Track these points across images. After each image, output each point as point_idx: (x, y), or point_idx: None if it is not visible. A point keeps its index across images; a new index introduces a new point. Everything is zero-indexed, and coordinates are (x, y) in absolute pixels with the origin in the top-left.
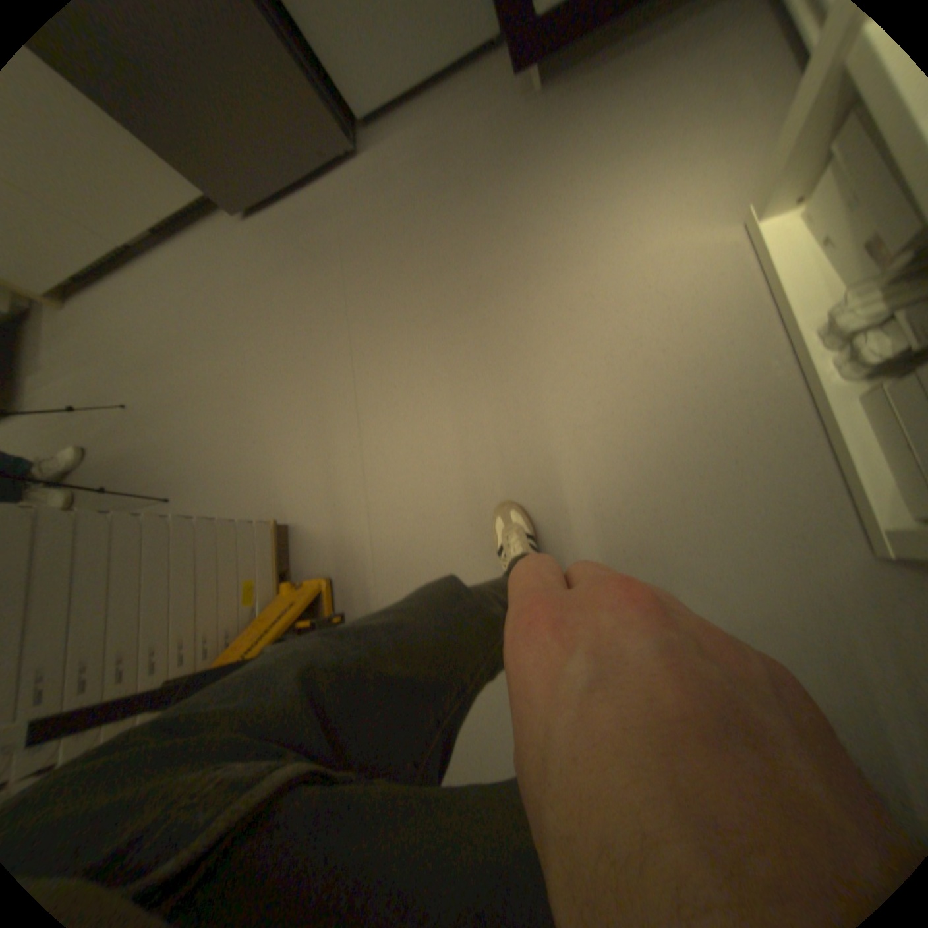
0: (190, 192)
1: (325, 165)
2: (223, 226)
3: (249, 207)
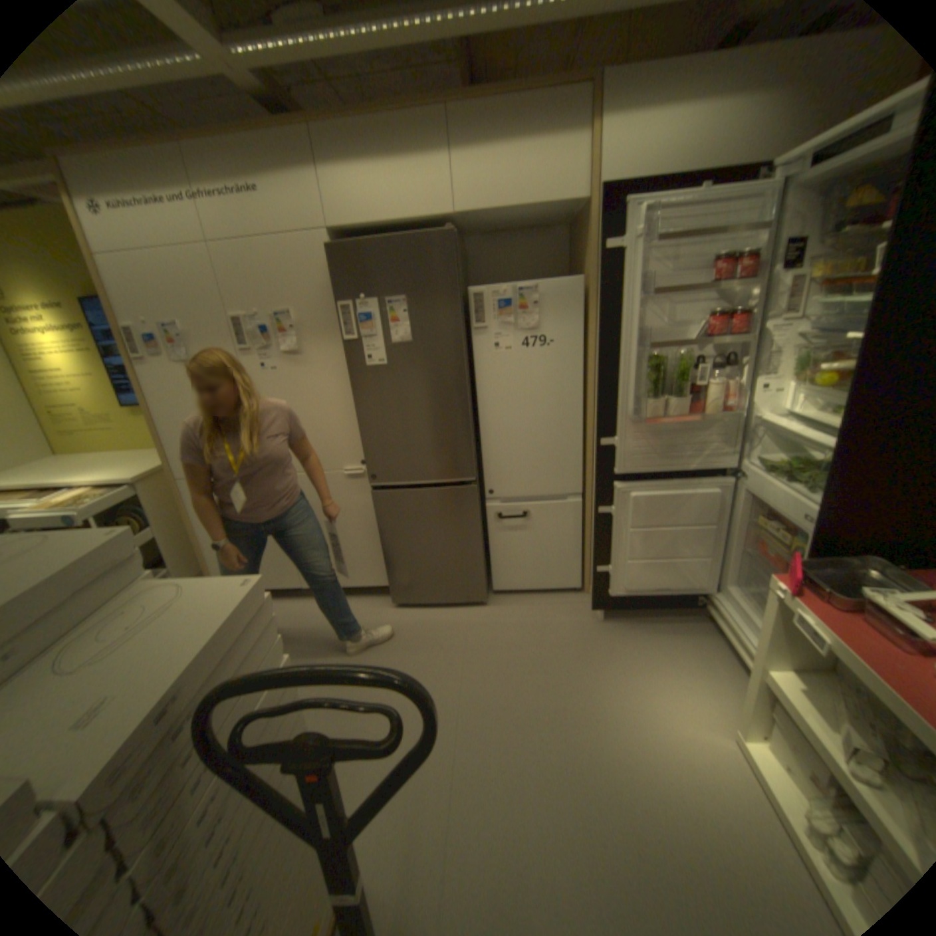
0: (374, 583)
1: (464, 605)
2: (379, 607)
3: (404, 605)
